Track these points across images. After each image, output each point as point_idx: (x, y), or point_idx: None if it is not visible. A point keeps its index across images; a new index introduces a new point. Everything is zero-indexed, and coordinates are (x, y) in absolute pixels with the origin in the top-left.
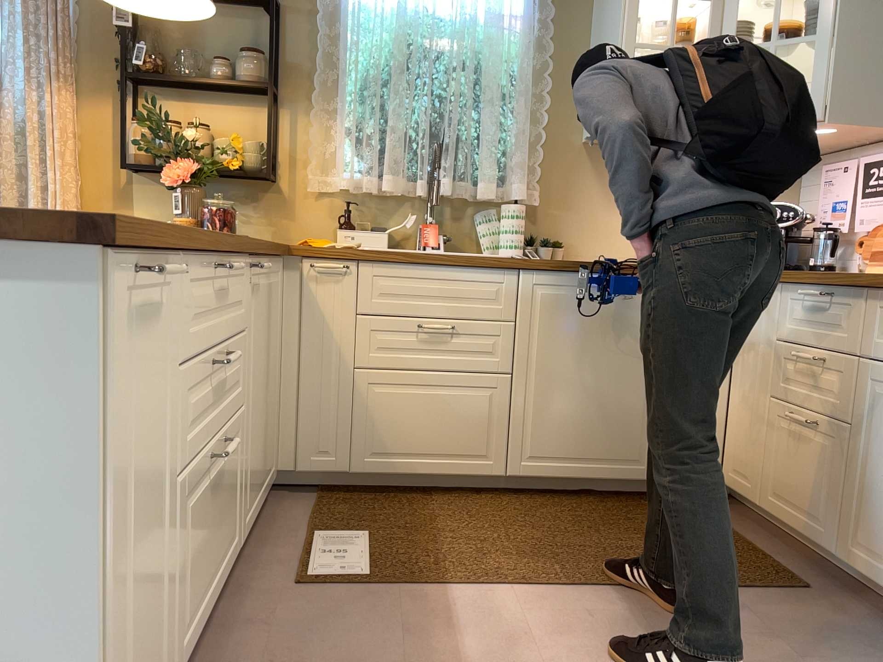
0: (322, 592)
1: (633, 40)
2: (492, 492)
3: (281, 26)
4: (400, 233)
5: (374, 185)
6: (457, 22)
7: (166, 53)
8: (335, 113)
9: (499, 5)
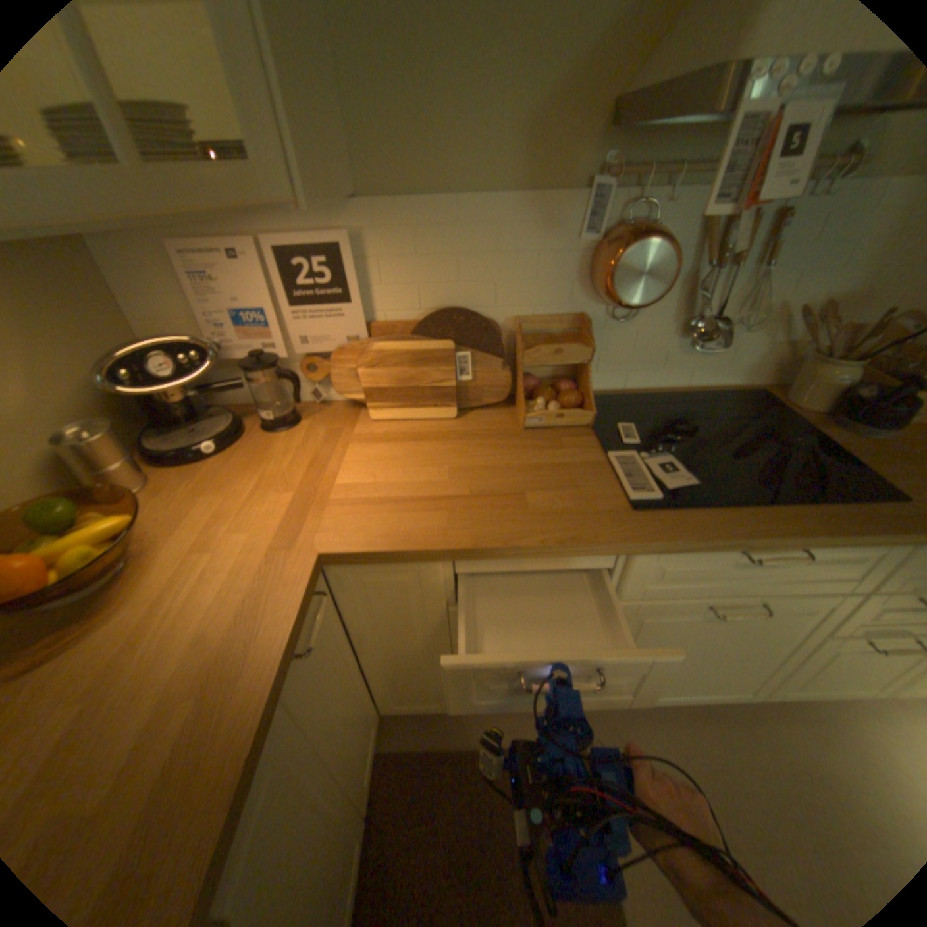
0: None
1: None
2: None
3: None
4: None
5: None
6: None
7: None
8: None
9: None
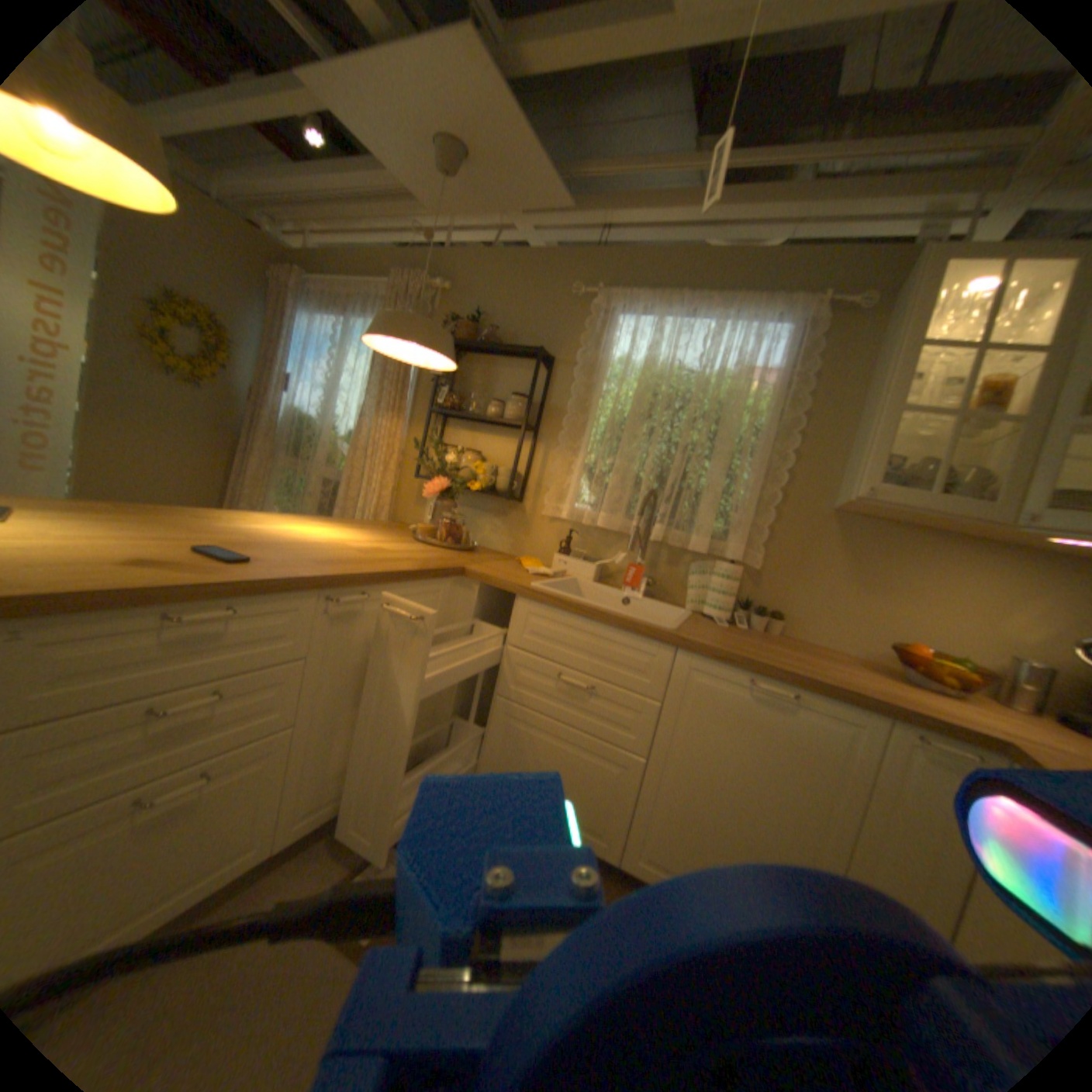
0: (313, 943)
1: (917, 400)
2: (608, 875)
3: (550, 376)
4: (614, 568)
5: (594, 520)
6: (703, 375)
7: (467, 394)
8: (578, 452)
9: (755, 358)
